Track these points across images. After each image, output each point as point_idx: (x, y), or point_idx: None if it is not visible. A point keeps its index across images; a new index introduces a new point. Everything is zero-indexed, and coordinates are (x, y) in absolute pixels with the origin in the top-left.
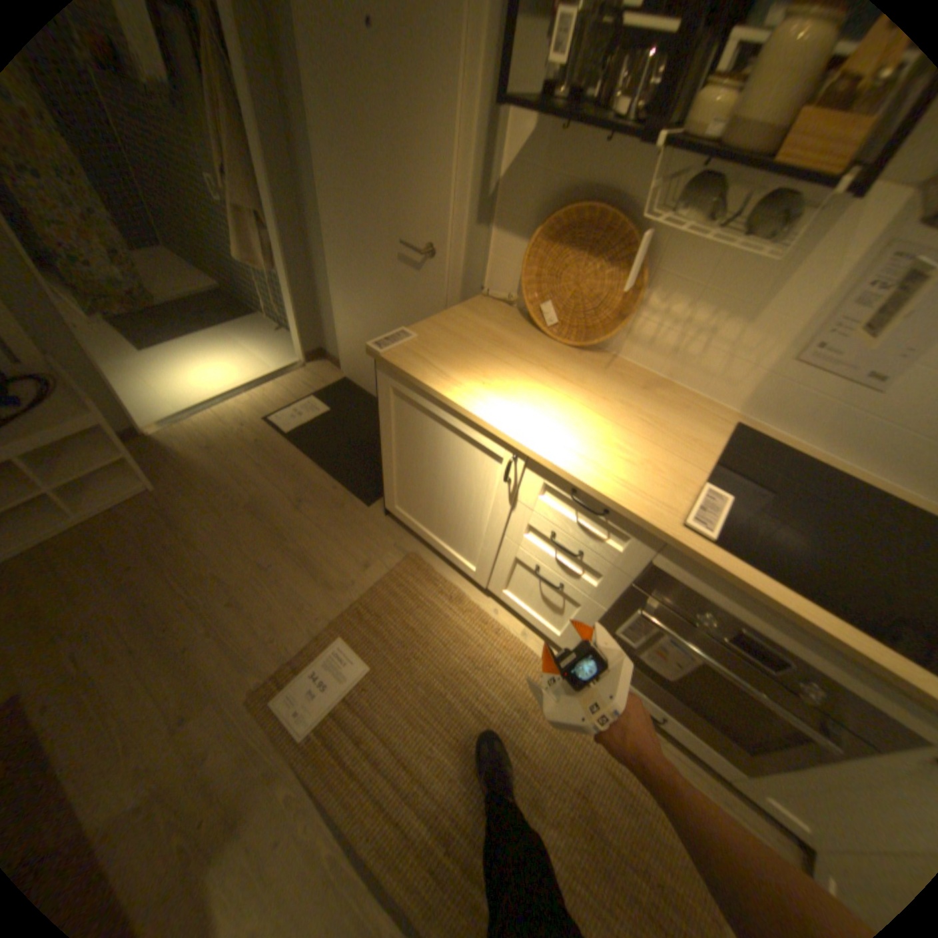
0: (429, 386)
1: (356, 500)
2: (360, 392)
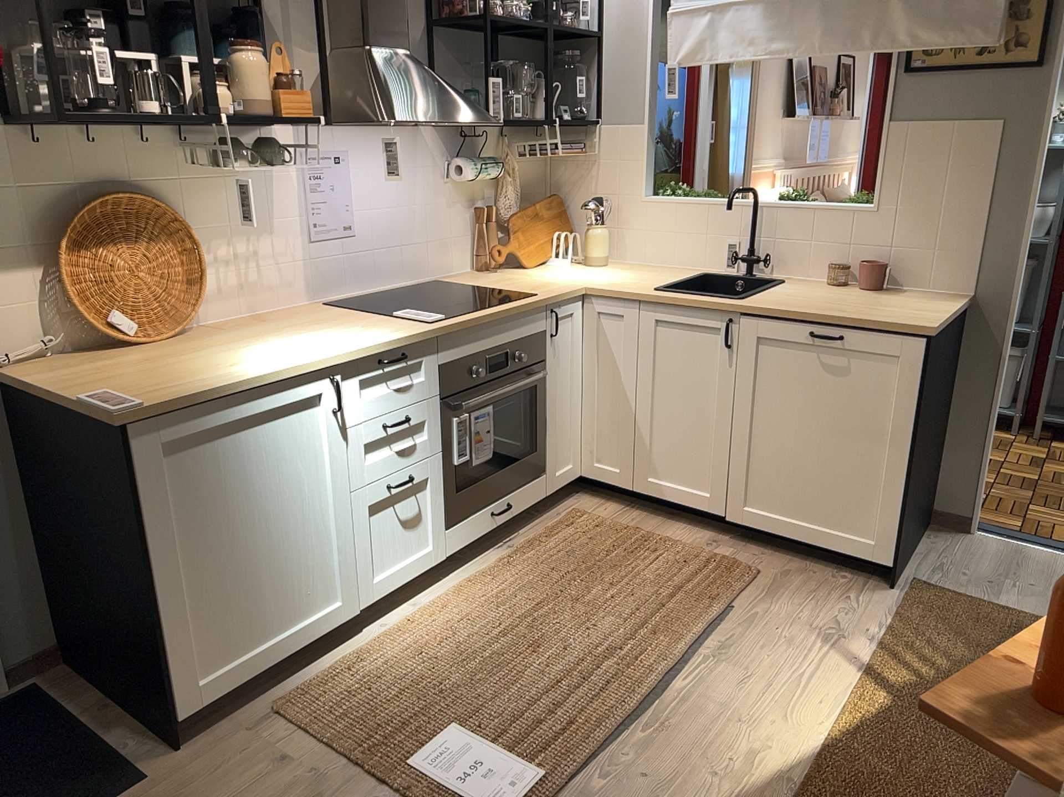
0: (225, 386)
1: None
2: None
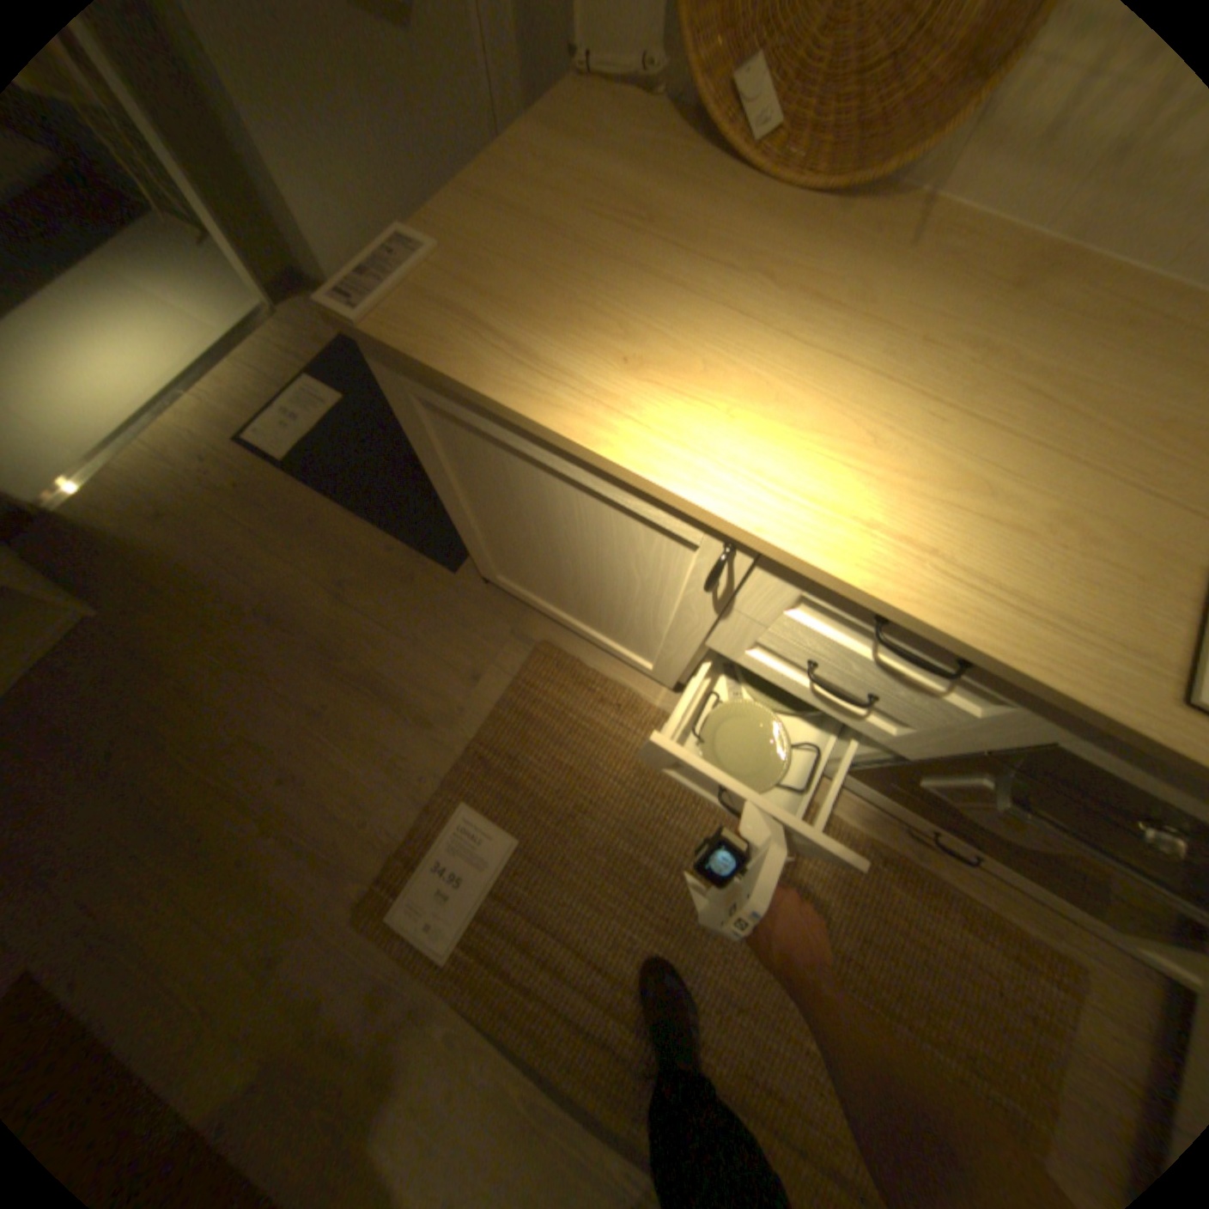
0: (496, 397)
1: (432, 564)
2: None
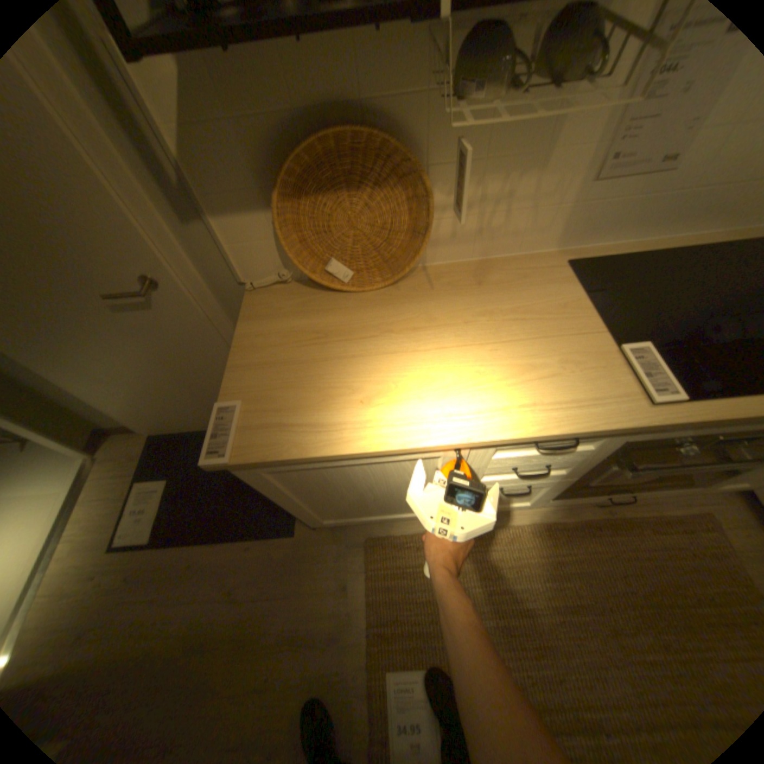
0: (319, 456)
1: (277, 540)
2: (177, 437)
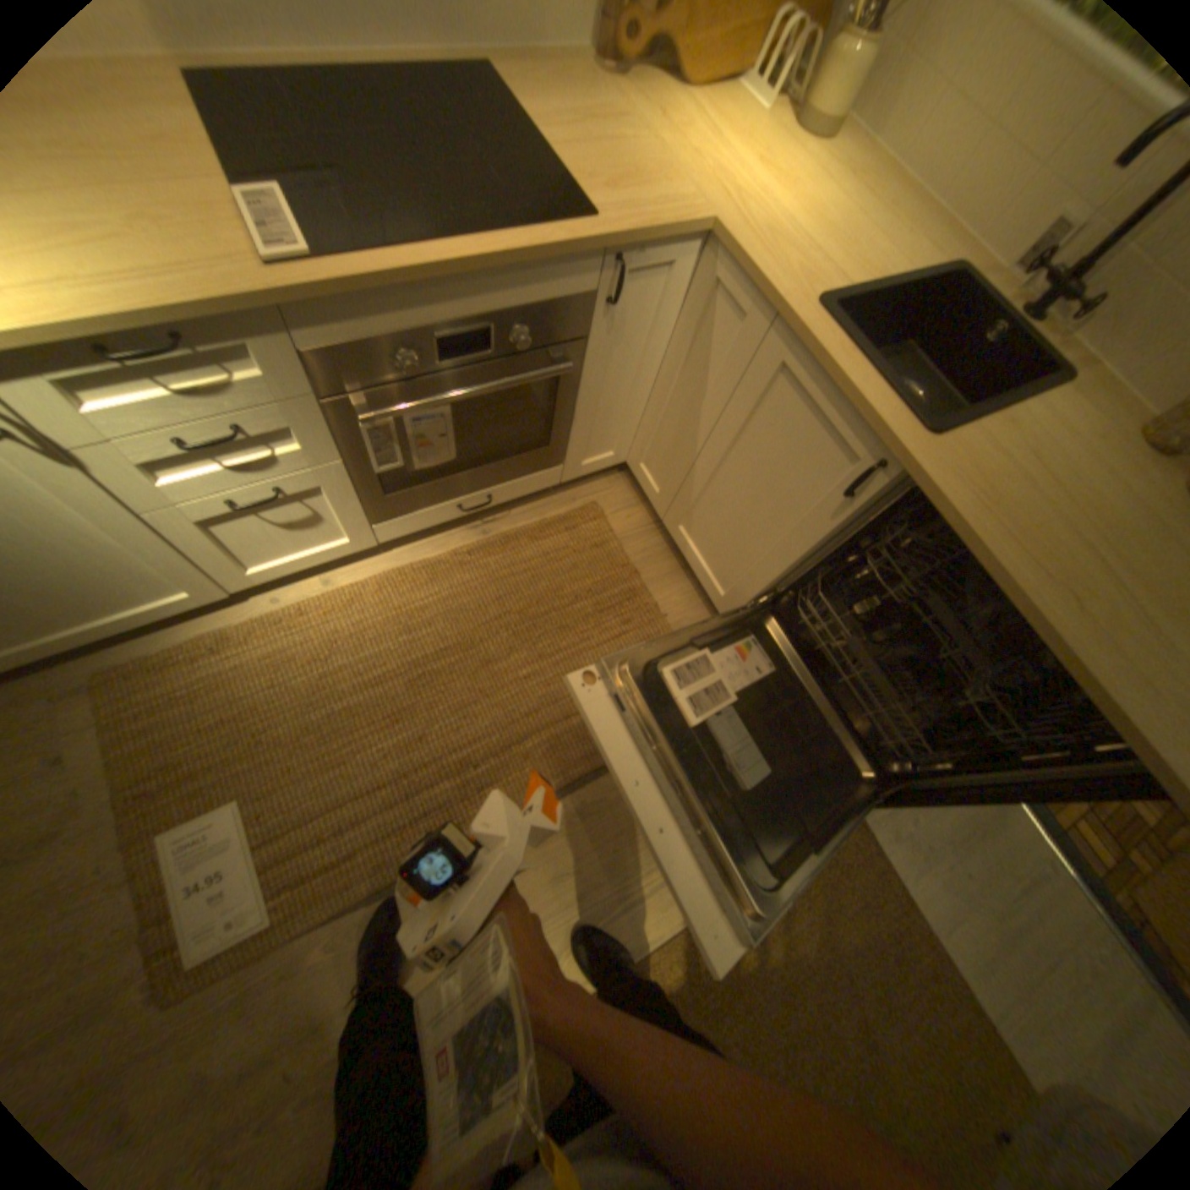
0: None
1: None
2: None
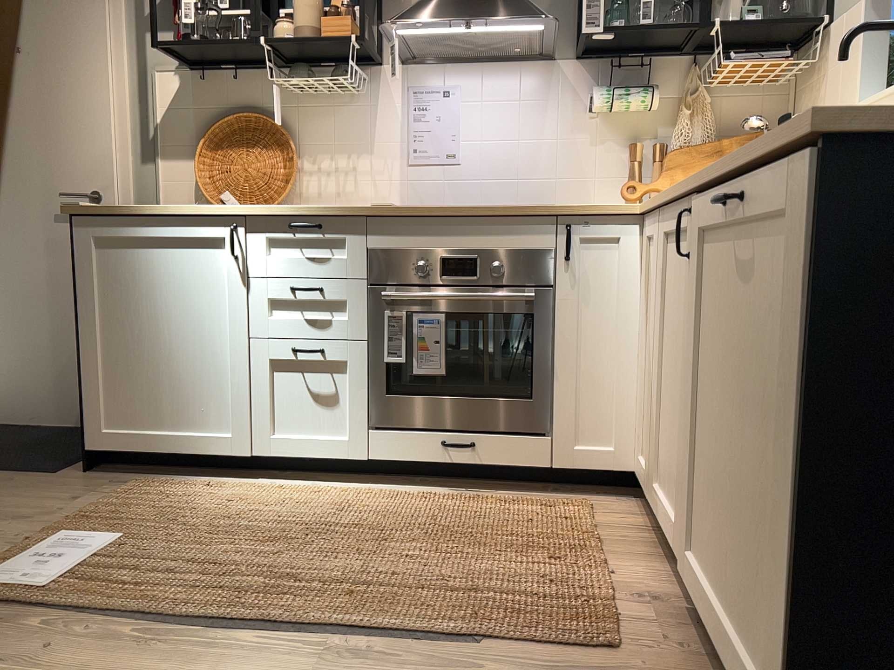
0: (137, 207)
1: (31, 473)
2: None
